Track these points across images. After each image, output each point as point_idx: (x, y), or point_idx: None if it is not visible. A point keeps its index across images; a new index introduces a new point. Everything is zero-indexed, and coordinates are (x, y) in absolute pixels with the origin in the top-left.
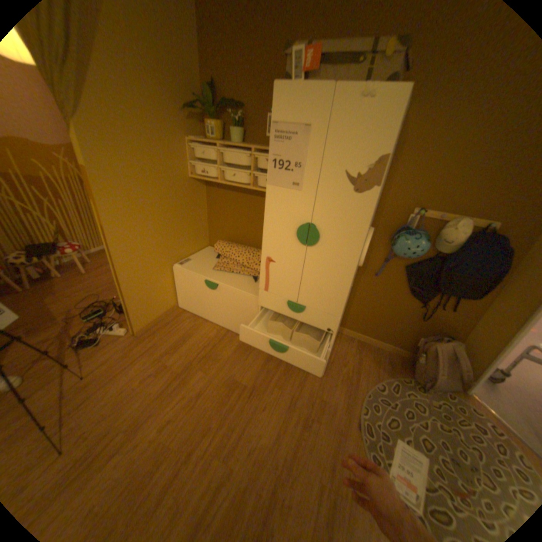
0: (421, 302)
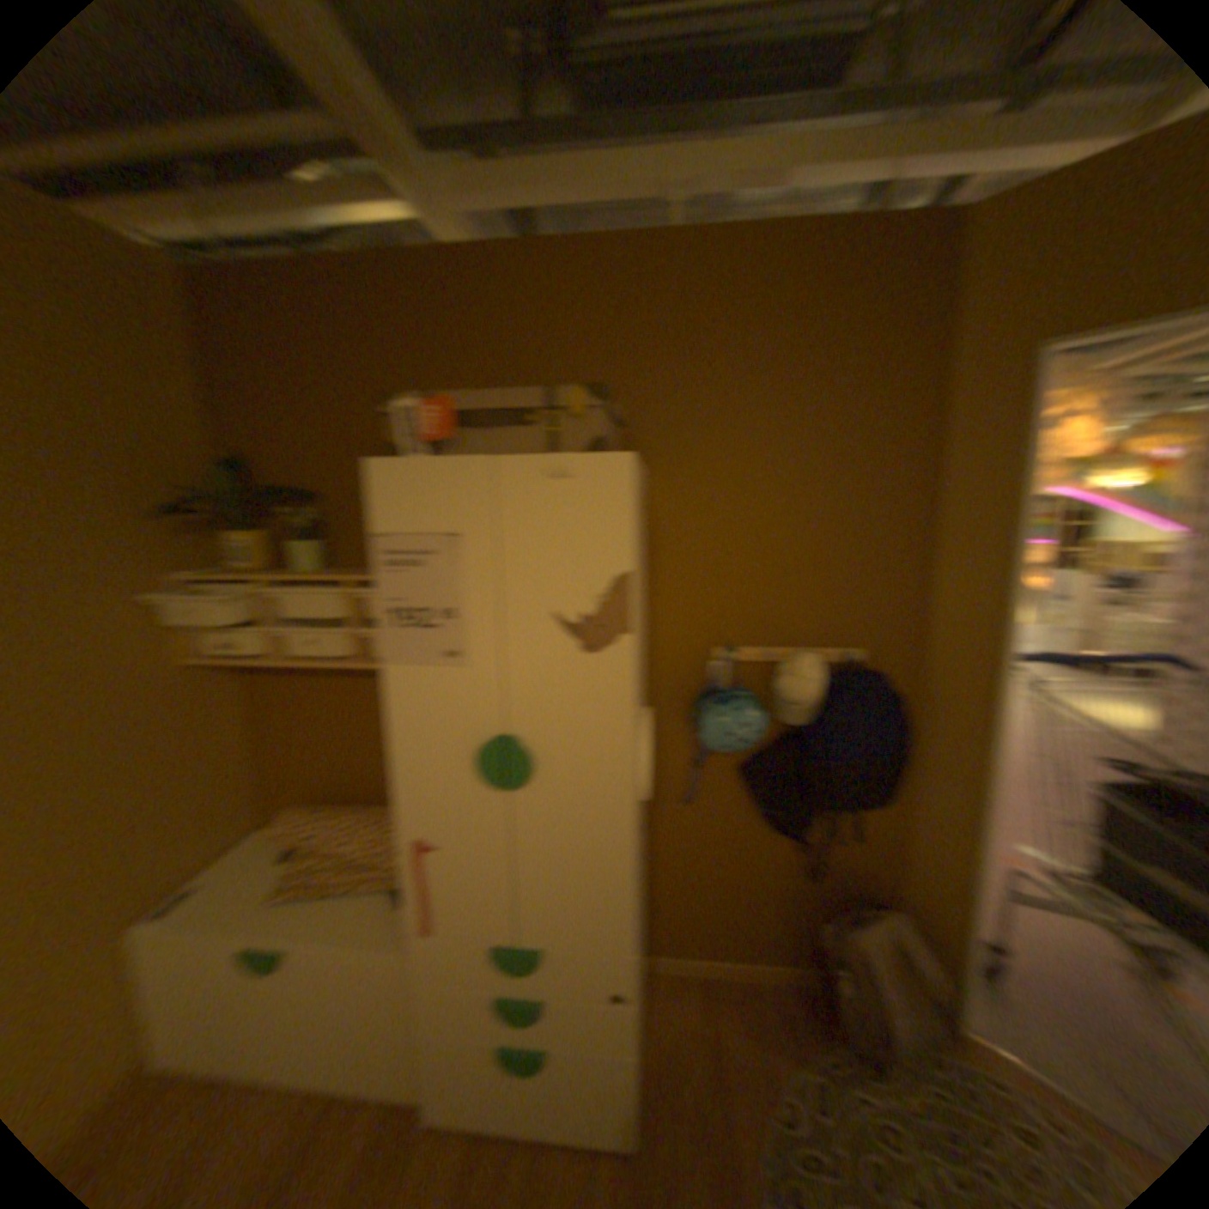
0: (790, 839)
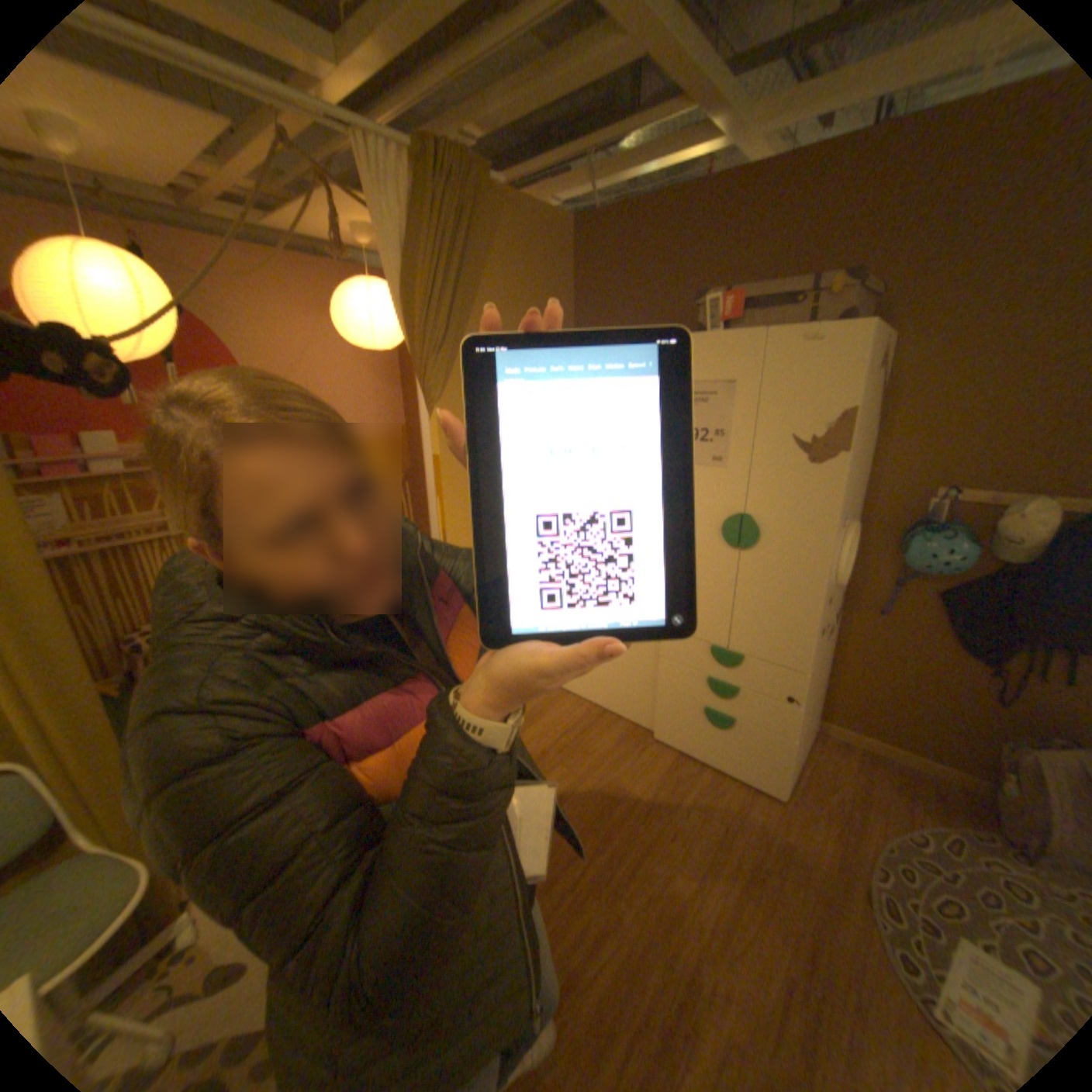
0: (987, 664)
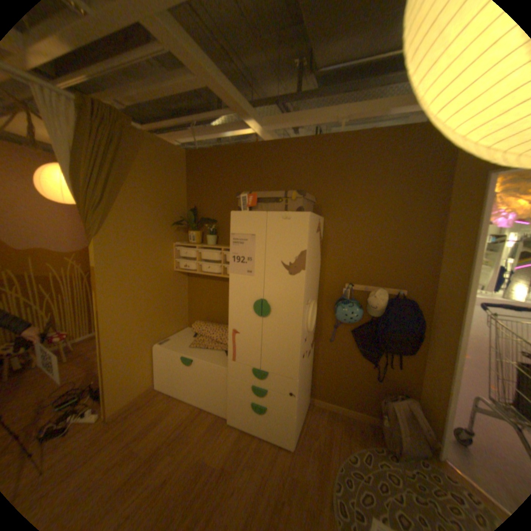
0: (372, 362)
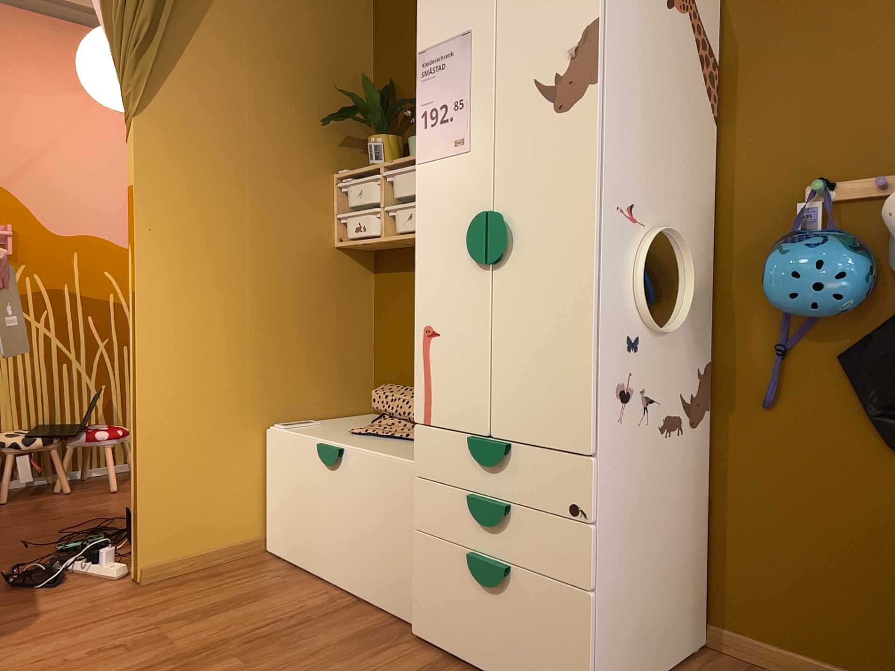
0: None
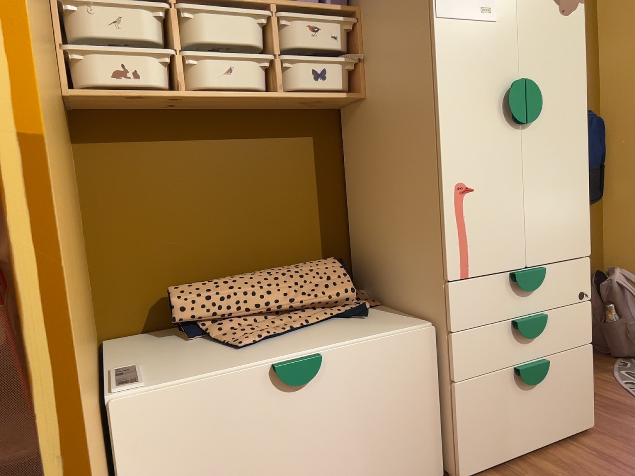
0: None
